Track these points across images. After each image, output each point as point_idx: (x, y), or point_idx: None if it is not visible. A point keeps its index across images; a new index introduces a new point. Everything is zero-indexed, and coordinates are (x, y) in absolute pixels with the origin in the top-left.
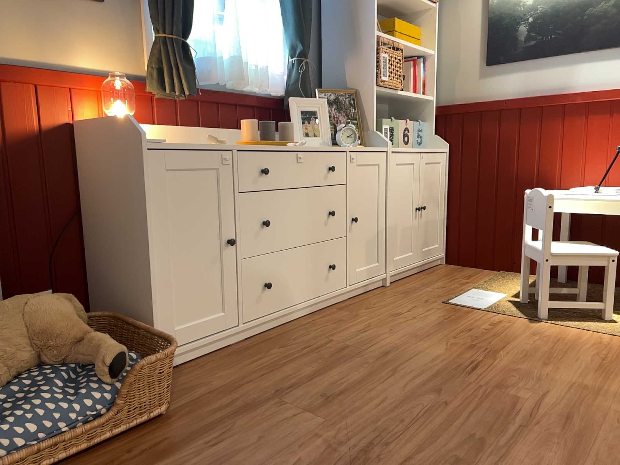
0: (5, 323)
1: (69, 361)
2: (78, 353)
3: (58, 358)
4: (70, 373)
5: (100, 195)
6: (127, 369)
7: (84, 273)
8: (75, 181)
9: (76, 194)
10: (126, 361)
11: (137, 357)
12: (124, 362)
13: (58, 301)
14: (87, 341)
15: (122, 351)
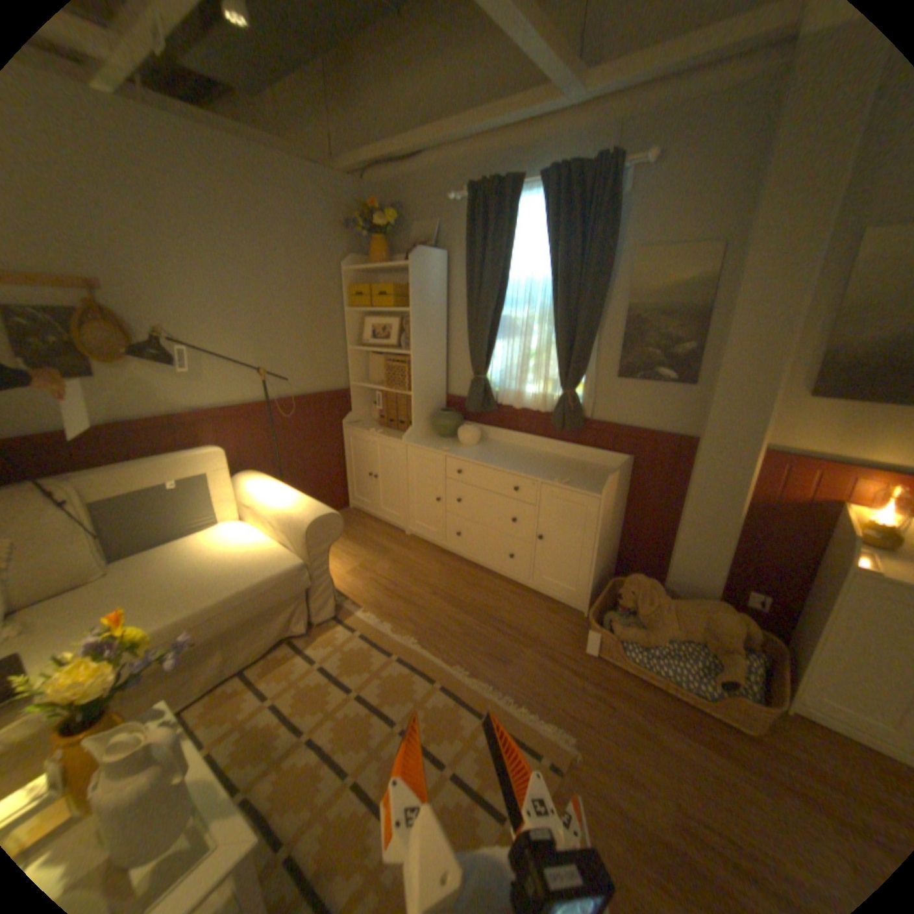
0: (700, 615)
1: (720, 658)
2: (727, 659)
3: (717, 652)
4: (714, 665)
5: (830, 568)
6: (745, 693)
7: (803, 604)
8: (828, 542)
9: (824, 550)
10: (747, 688)
11: (761, 692)
12: (740, 689)
13: (737, 623)
14: (734, 657)
15: (742, 683)
